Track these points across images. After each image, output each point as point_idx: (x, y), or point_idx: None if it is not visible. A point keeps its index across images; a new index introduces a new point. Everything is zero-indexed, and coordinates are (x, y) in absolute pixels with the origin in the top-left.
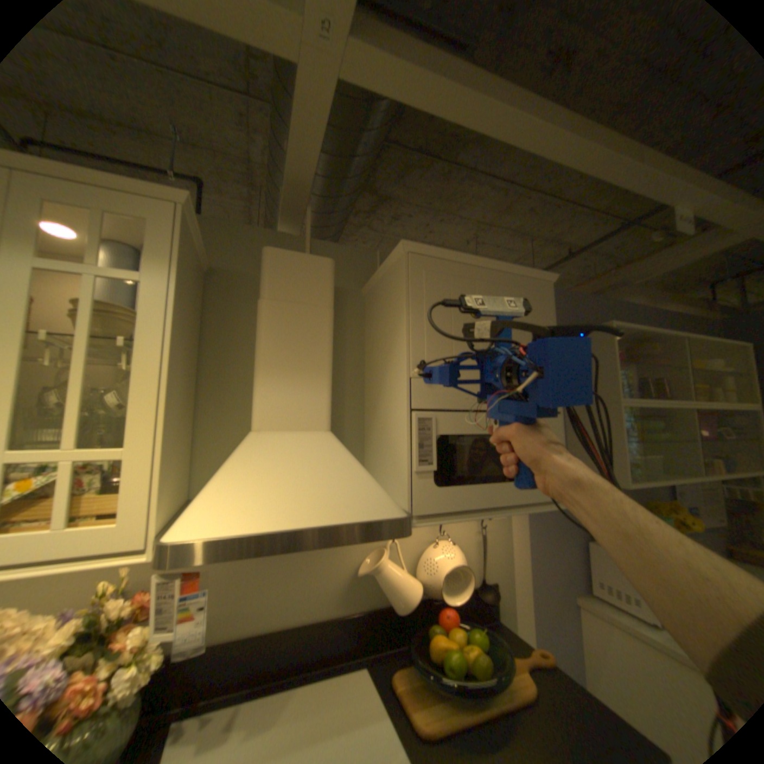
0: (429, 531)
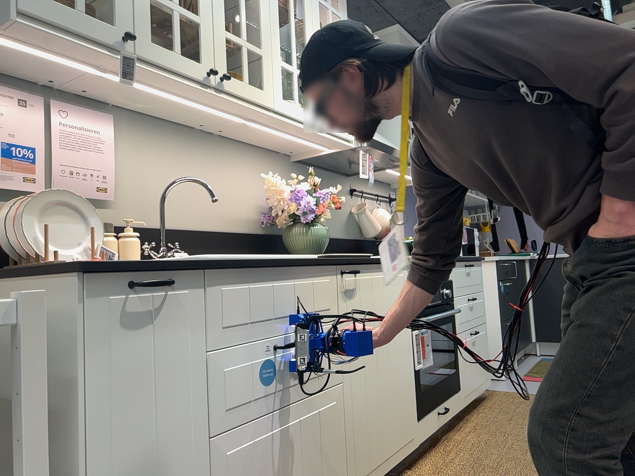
0: (372, 203)
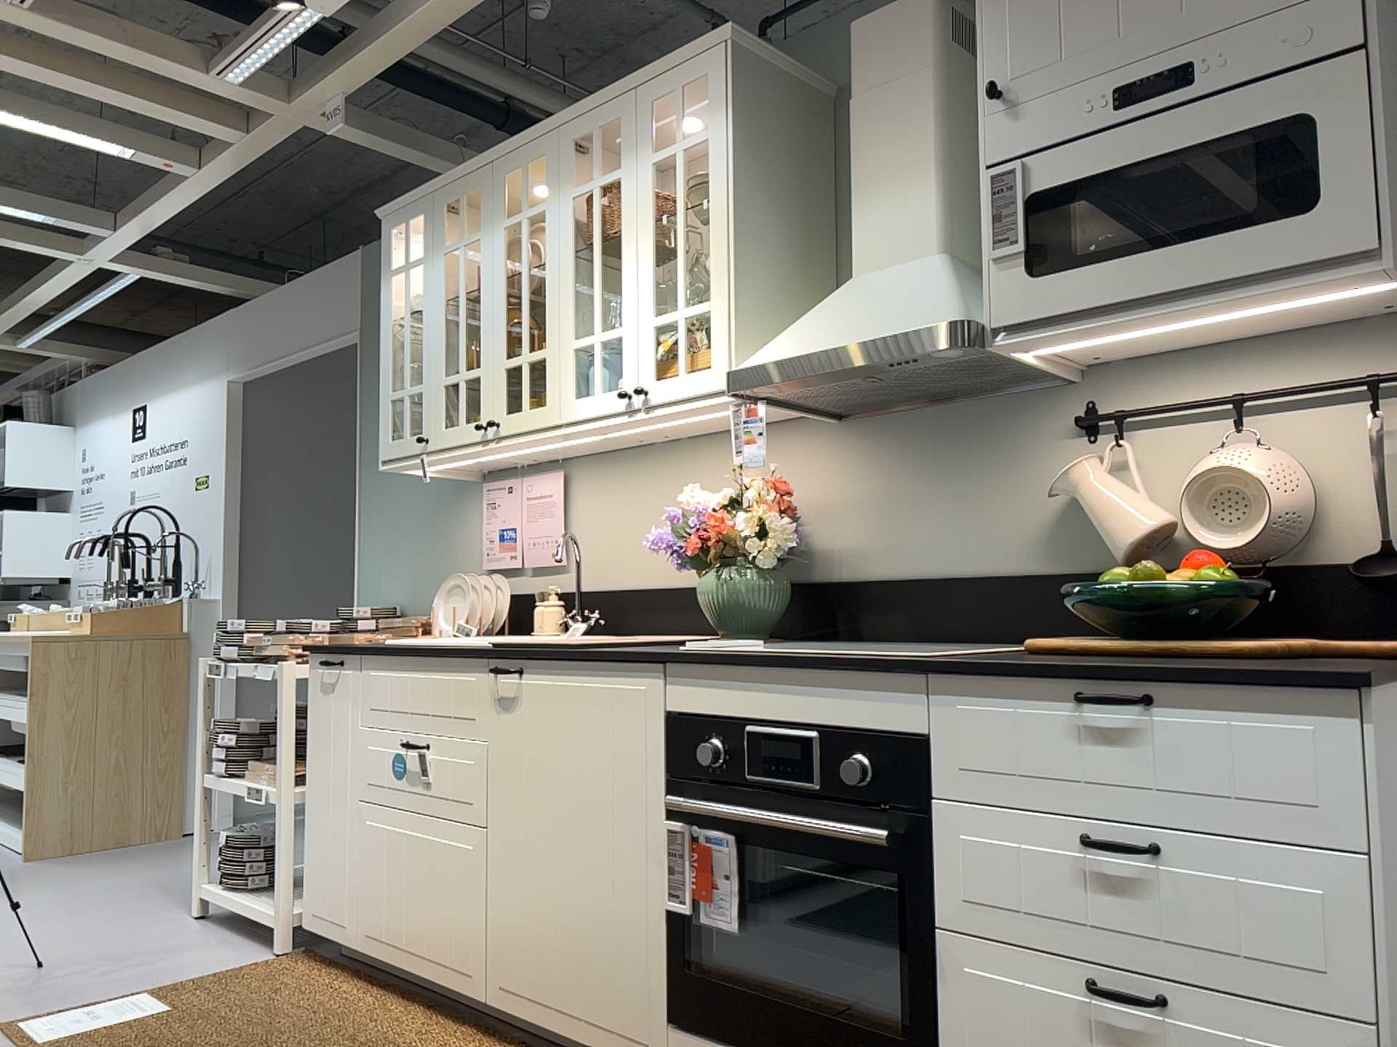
0: (1224, 433)
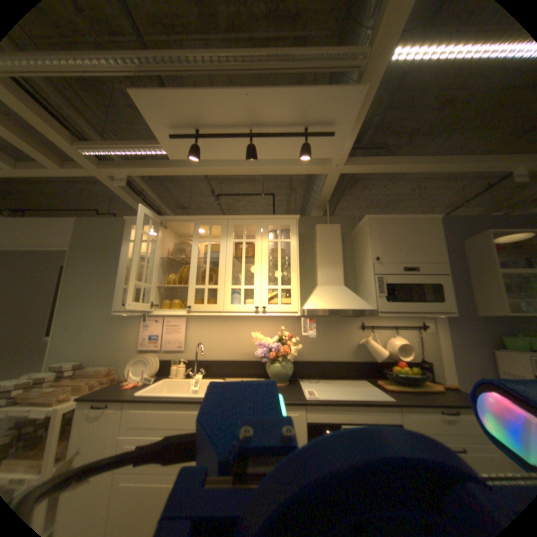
0: (391, 333)
